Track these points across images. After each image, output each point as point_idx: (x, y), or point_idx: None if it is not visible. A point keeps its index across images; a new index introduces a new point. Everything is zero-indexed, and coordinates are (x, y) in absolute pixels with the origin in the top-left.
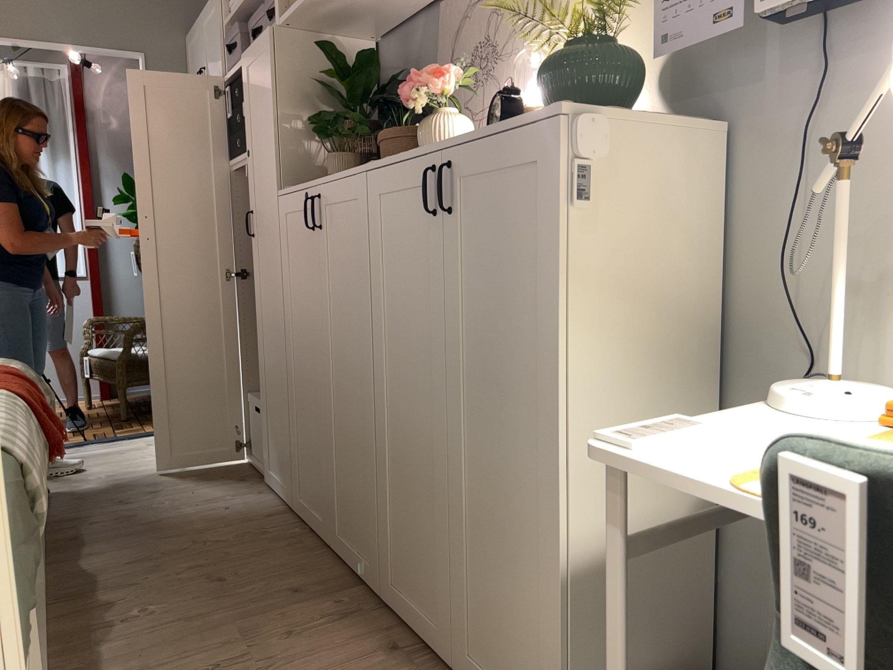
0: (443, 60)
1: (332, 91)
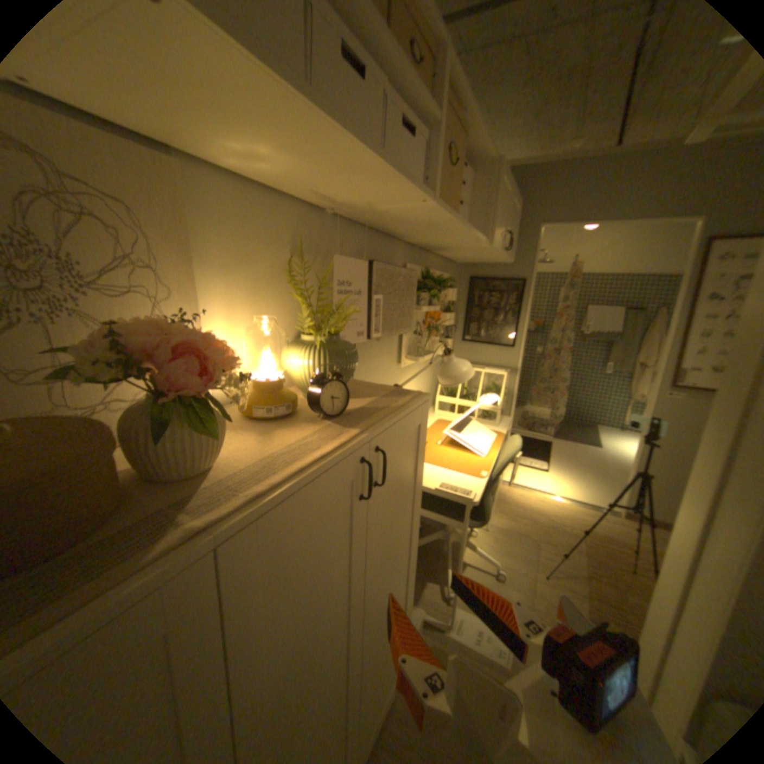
0: None
1: None
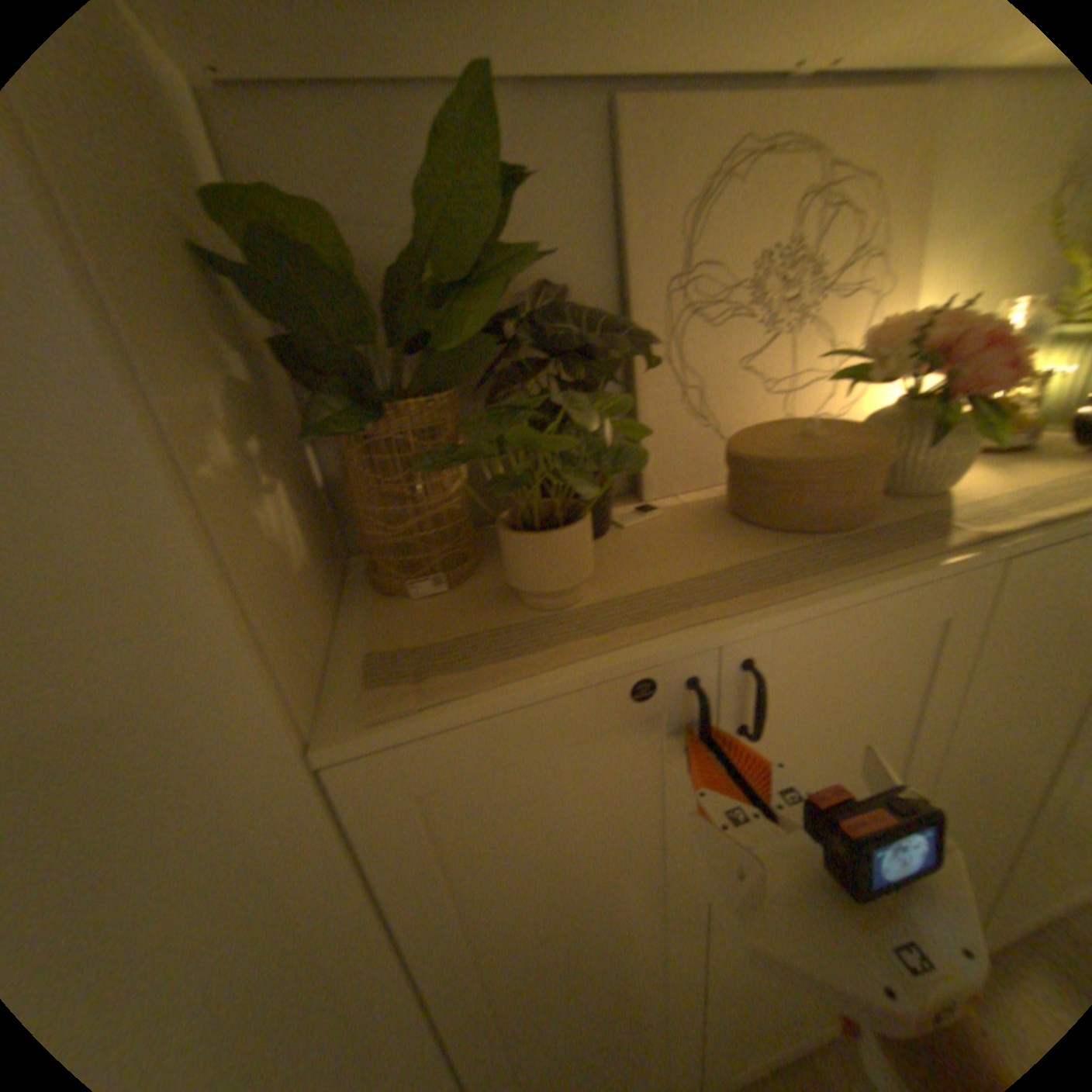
0: (652, 255)
1: (251, 279)
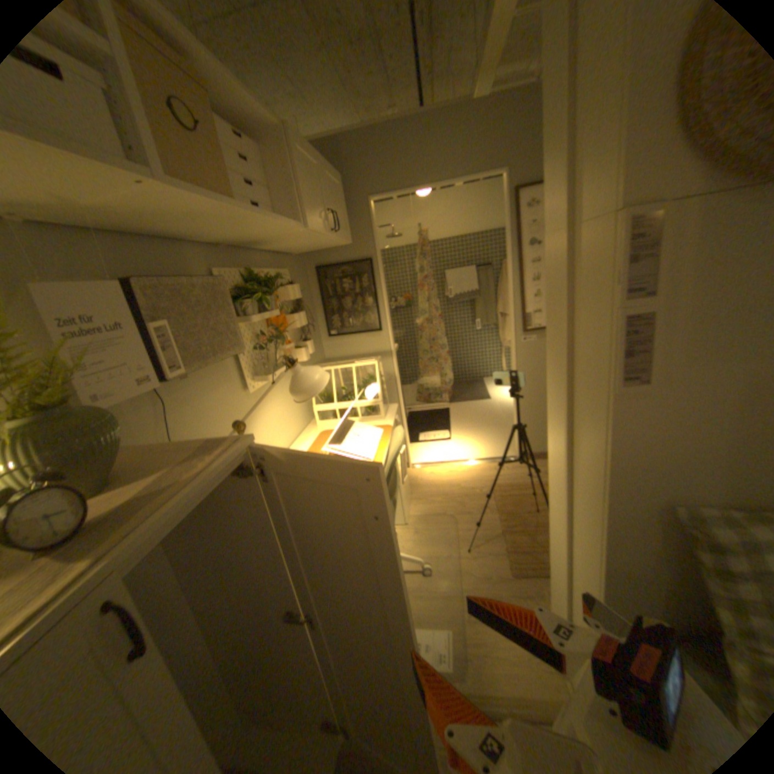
0: None
1: None
